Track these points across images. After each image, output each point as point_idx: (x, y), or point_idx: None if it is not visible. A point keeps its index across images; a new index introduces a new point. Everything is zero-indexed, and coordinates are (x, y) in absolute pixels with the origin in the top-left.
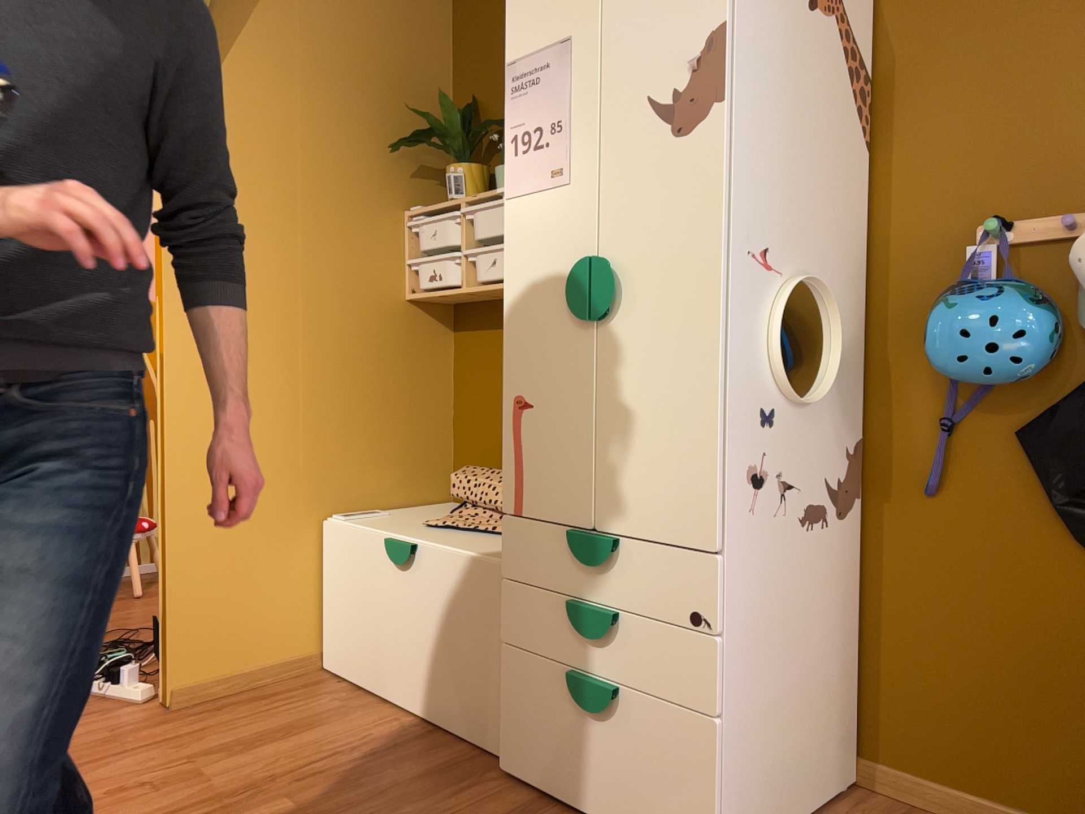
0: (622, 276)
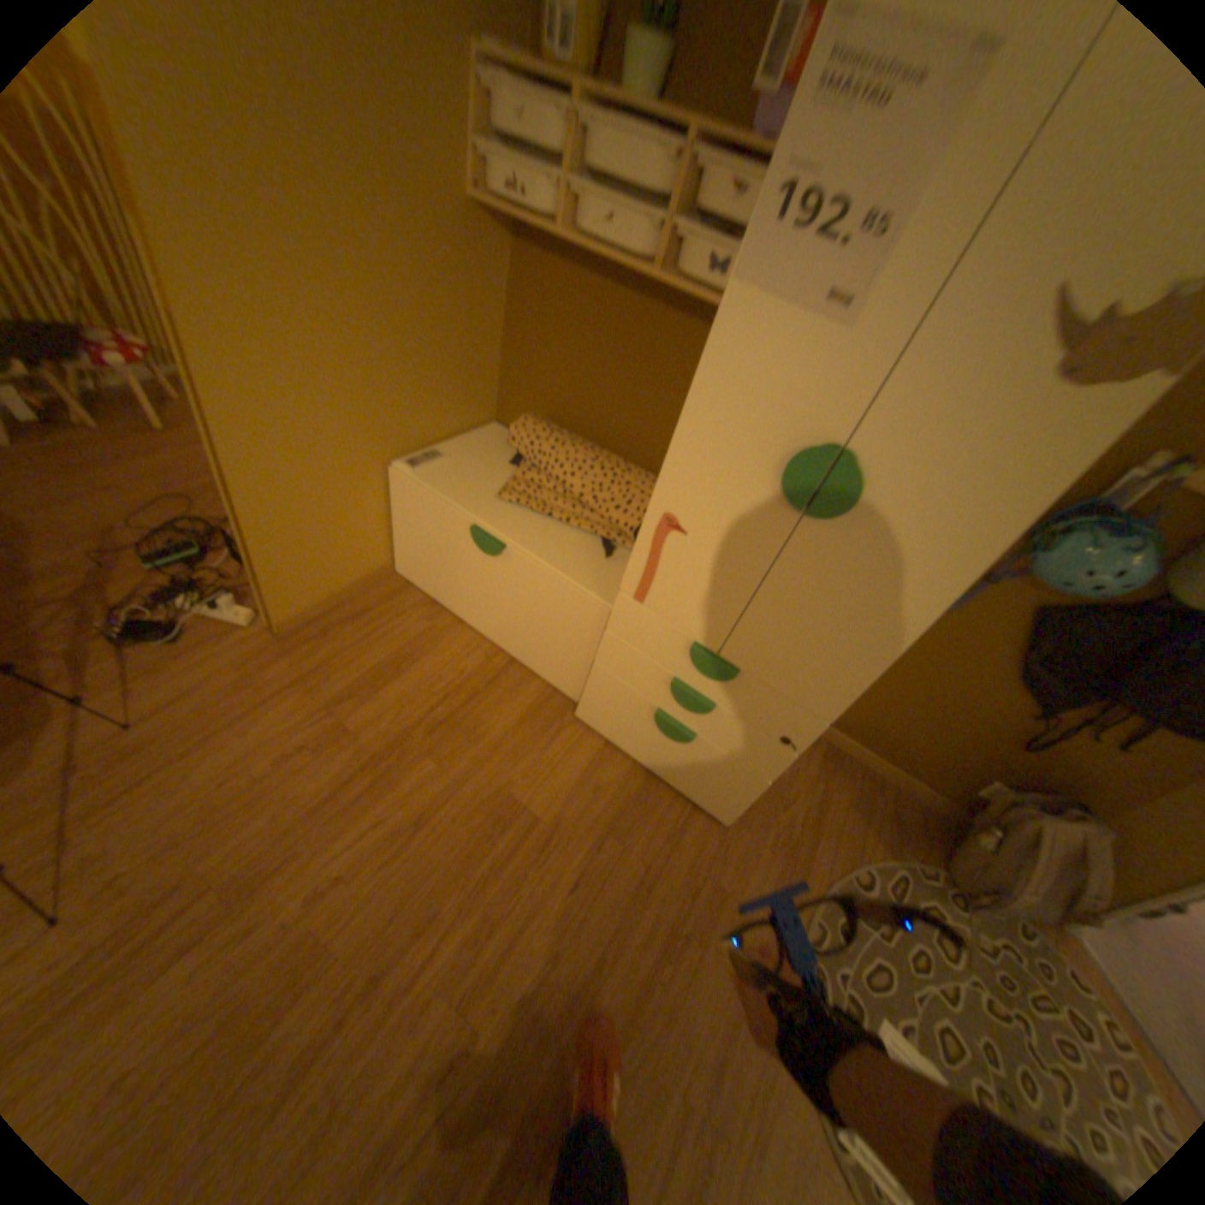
0: (865, 495)
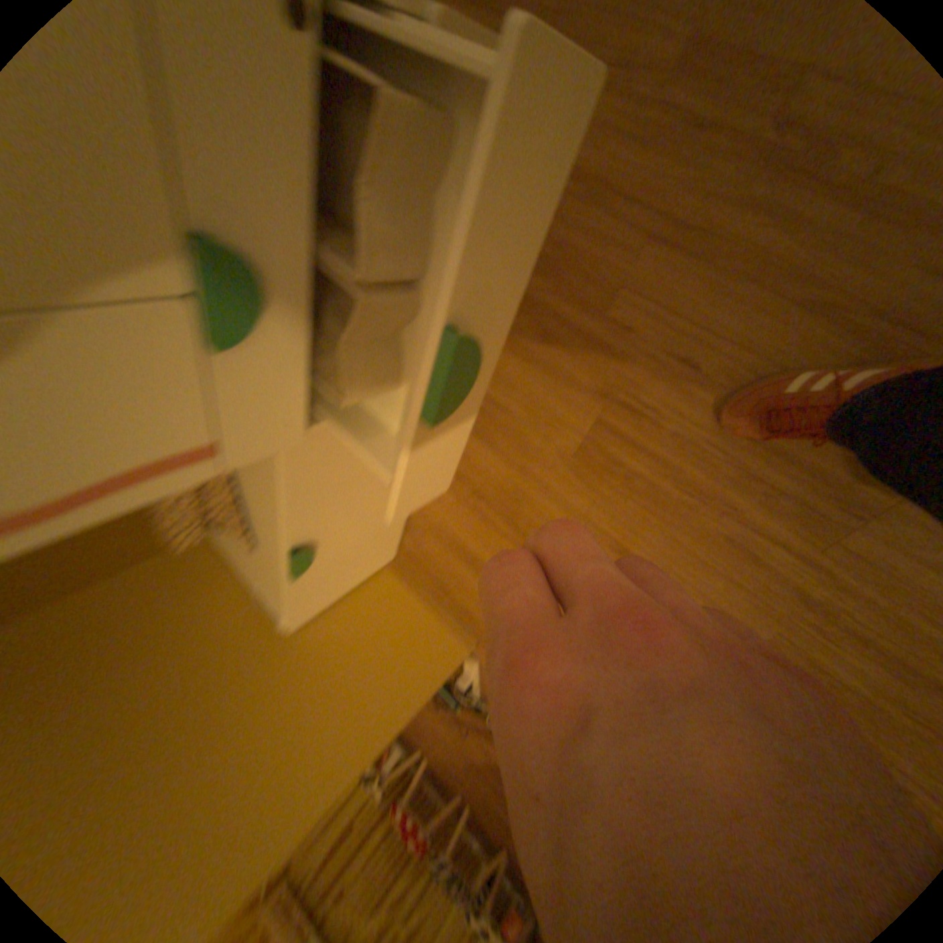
0: None
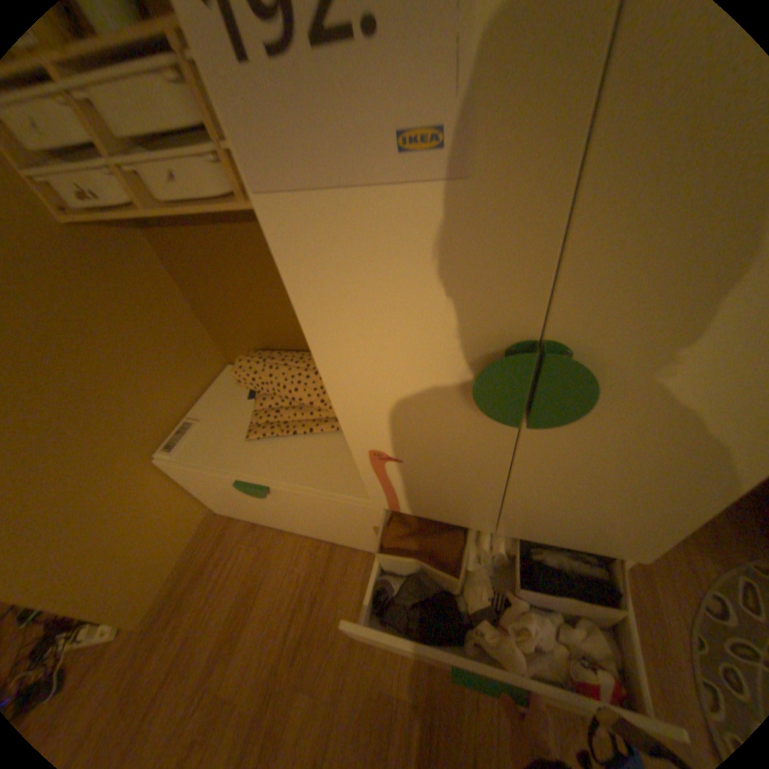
0: (604, 381)
